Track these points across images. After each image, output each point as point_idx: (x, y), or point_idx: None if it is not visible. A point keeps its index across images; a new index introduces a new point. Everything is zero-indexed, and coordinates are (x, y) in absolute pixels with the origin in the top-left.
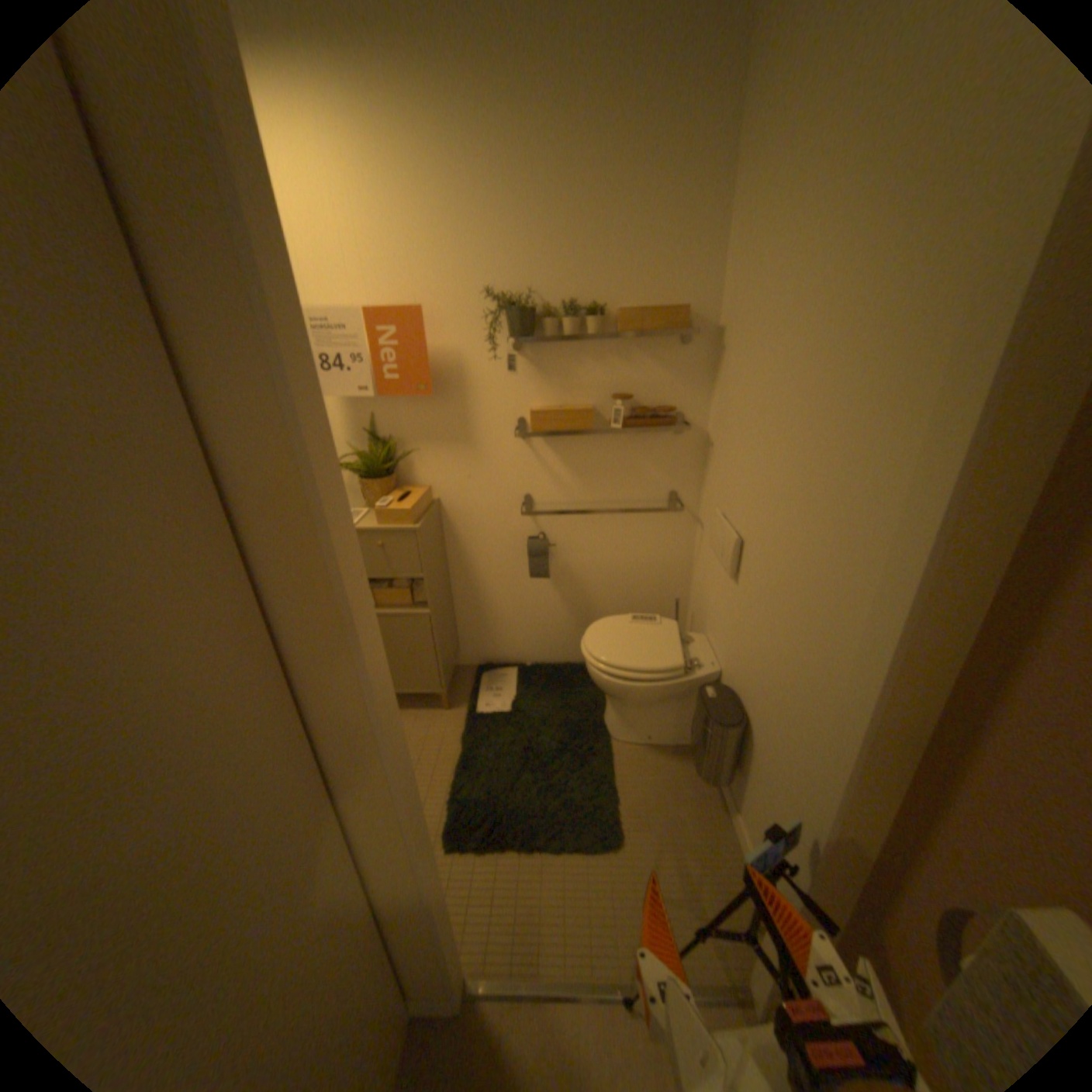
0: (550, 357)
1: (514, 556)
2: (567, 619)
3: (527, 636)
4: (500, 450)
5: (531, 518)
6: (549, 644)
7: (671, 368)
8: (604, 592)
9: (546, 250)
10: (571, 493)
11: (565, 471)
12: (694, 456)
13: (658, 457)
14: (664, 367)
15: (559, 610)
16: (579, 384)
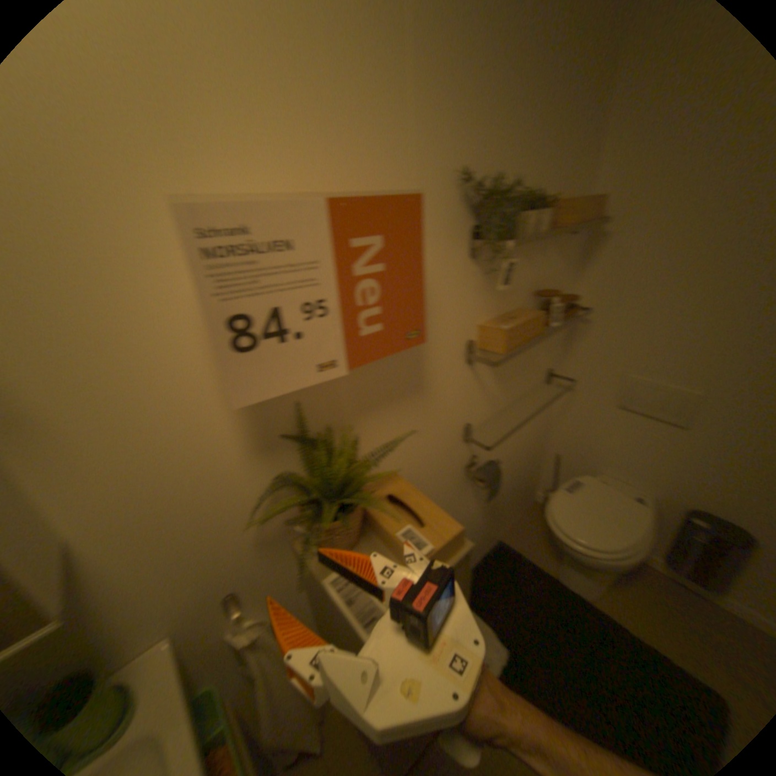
0: (496, 260)
1: (451, 494)
2: (482, 521)
3: None
4: (448, 384)
5: (467, 446)
6: None
7: (563, 257)
8: (505, 479)
9: (506, 118)
10: (496, 403)
11: (494, 383)
12: (562, 333)
13: (546, 342)
14: (560, 257)
15: (477, 518)
16: (512, 286)
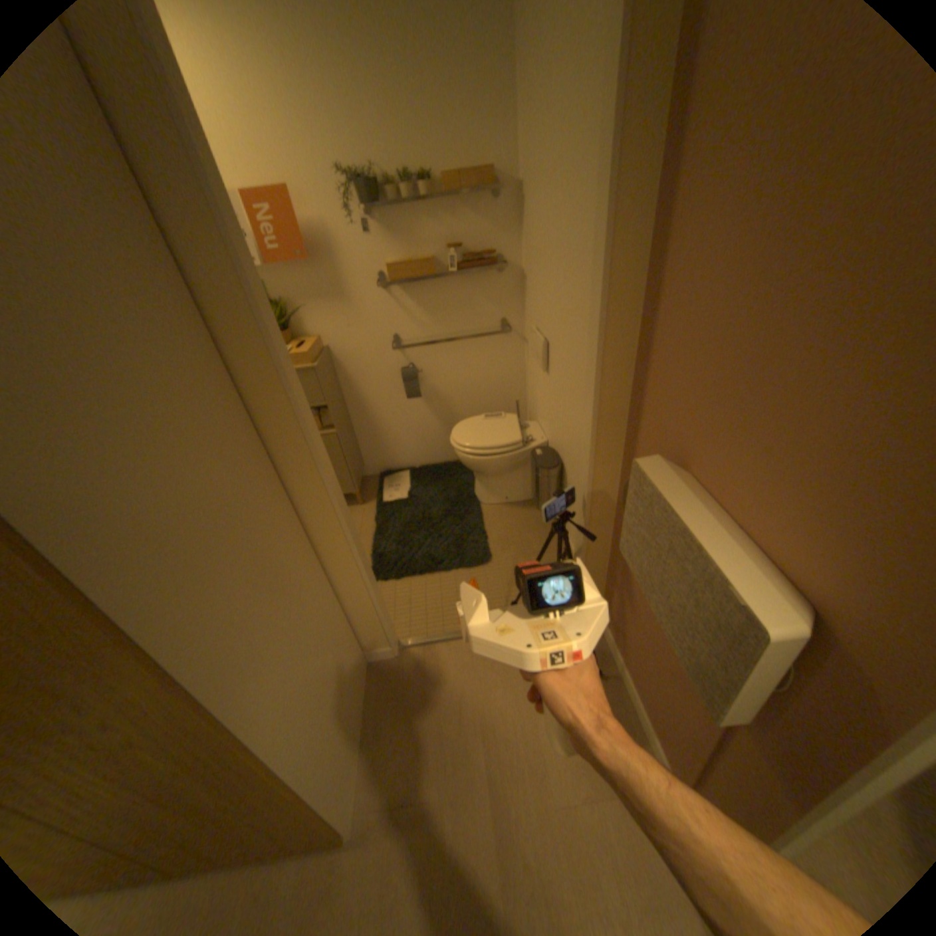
0: (394, 219)
1: (393, 385)
2: (440, 429)
3: (413, 446)
4: (368, 300)
5: (401, 353)
6: (430, 450)
7: (487, 219)
8: (463, 404)
9: (377, 127)
10: (428, 329)
11: (420, 312)
12: (514, 289)
13: (488, 292)
14: (482, 219)
15: (433, 423)
16: (420, 239)
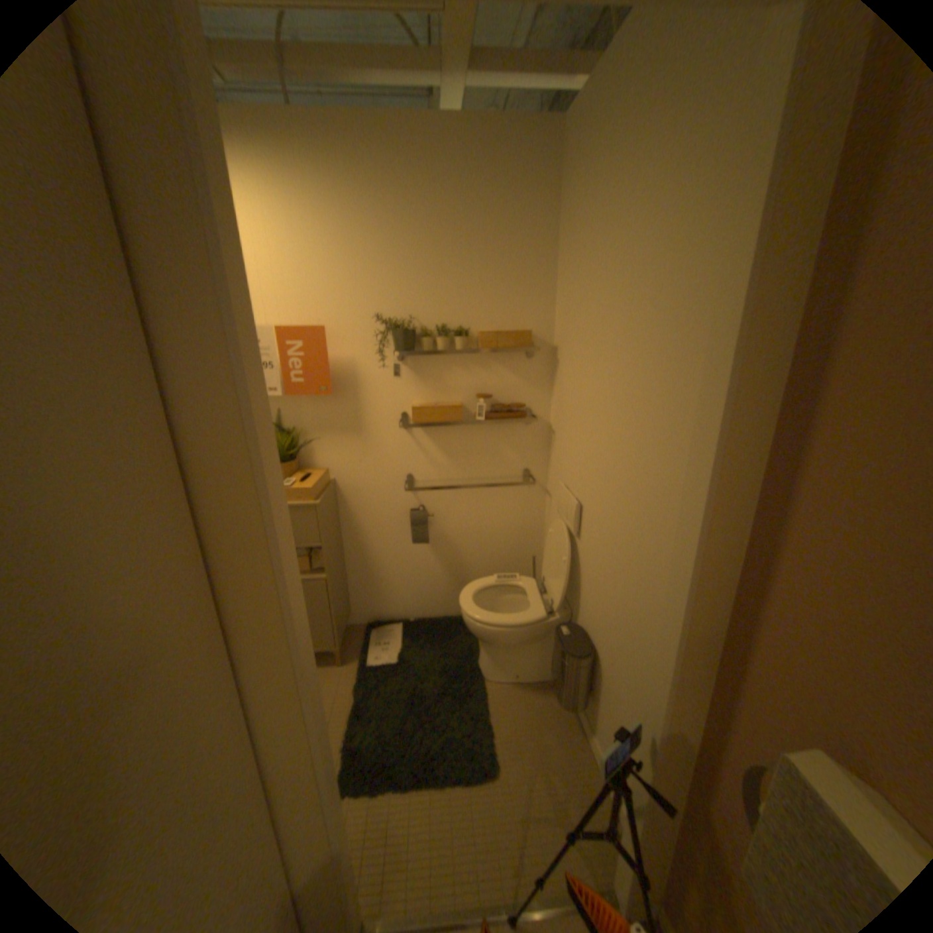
0: (427, 366)
1: (398, 526)
2: (444, 578)
3: (410, 595)
4: (386, 438)
5: (413, 493)
6: (429, 601)
7: (519, 375)
8: (473, 553)
9: (423, 288)
10: (445, 472)
11: (439, 454)
12: (540, 441)
13: (512, 442)
14: (514, 374)
15: (436, 571)
16: (449, 386)
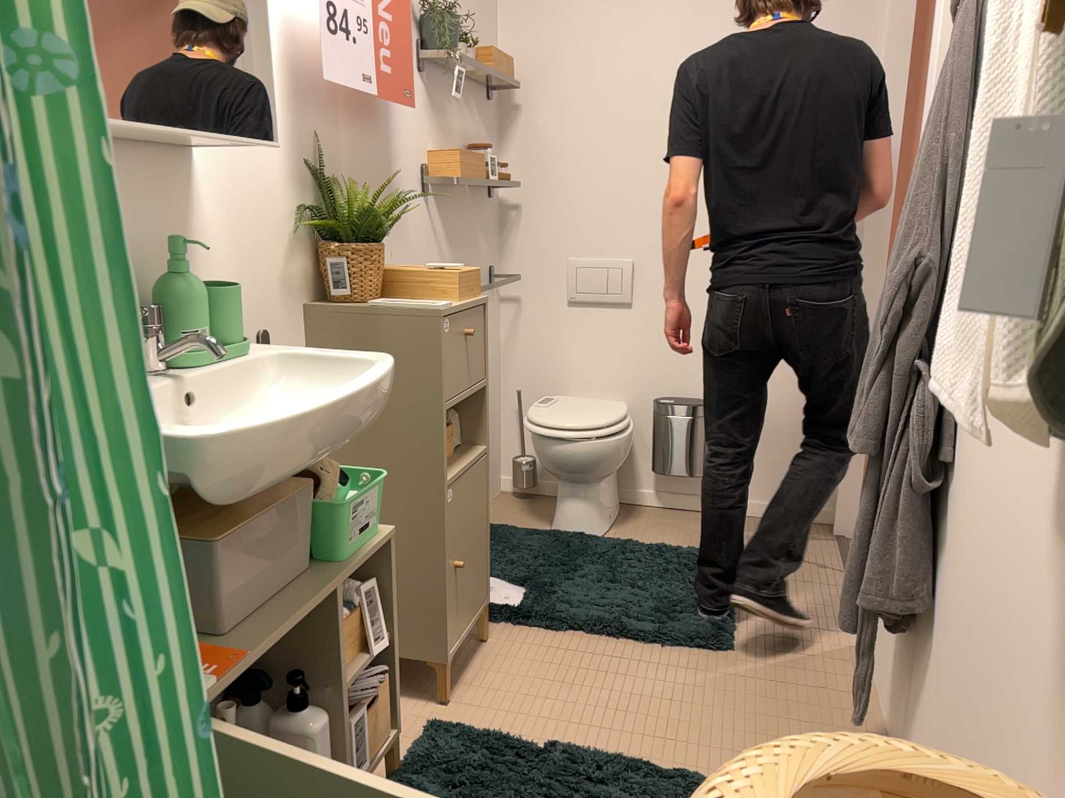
0: (438, 96)
1: None
2: None
3: None
4: (413, 212)
5: None
6: None
7: (486, 130)
8: None
9: None
10: None
11: (447, 245)
12: (497, 227)
13: (485, 227)
14: (483, 128)
15: None
16: (452, 133)
